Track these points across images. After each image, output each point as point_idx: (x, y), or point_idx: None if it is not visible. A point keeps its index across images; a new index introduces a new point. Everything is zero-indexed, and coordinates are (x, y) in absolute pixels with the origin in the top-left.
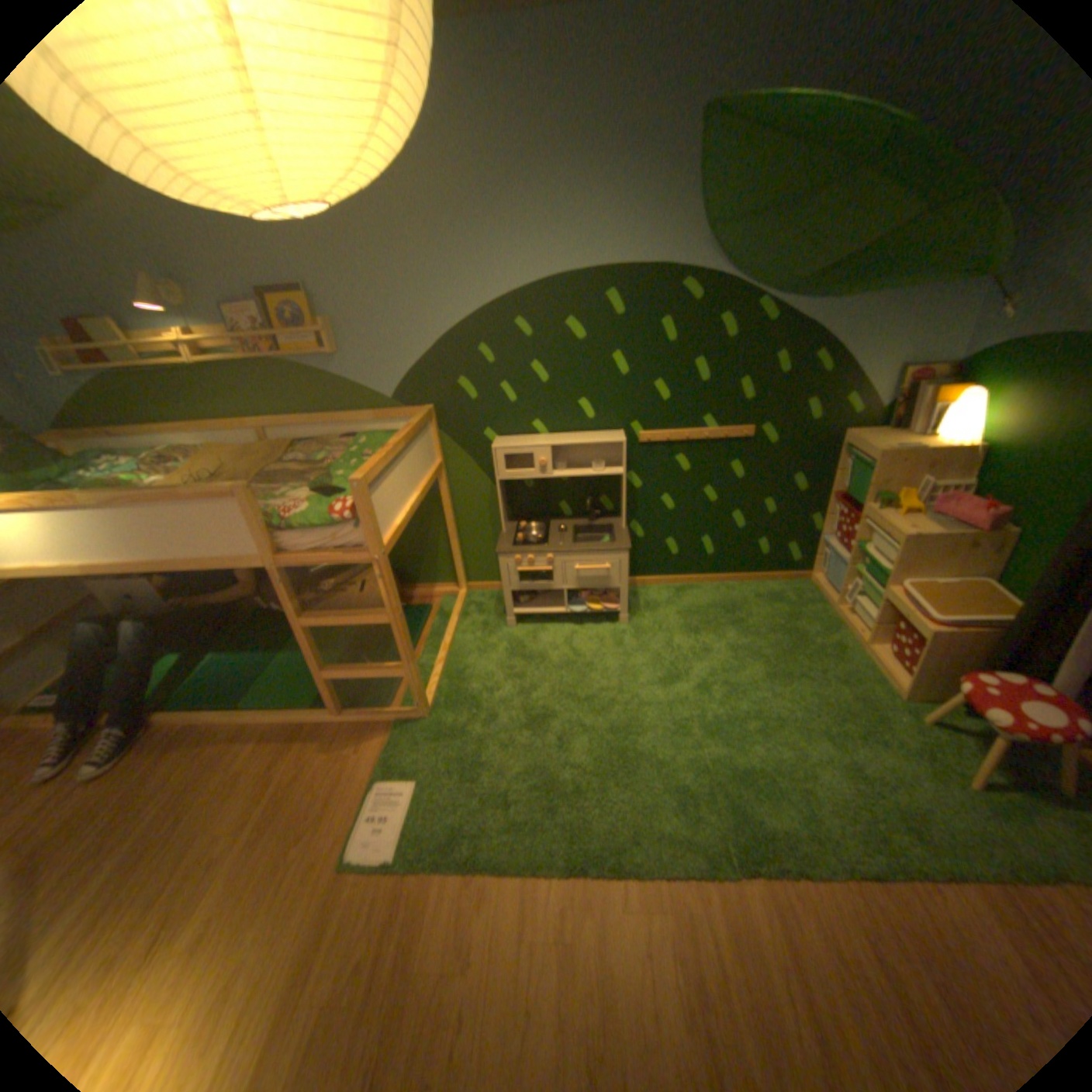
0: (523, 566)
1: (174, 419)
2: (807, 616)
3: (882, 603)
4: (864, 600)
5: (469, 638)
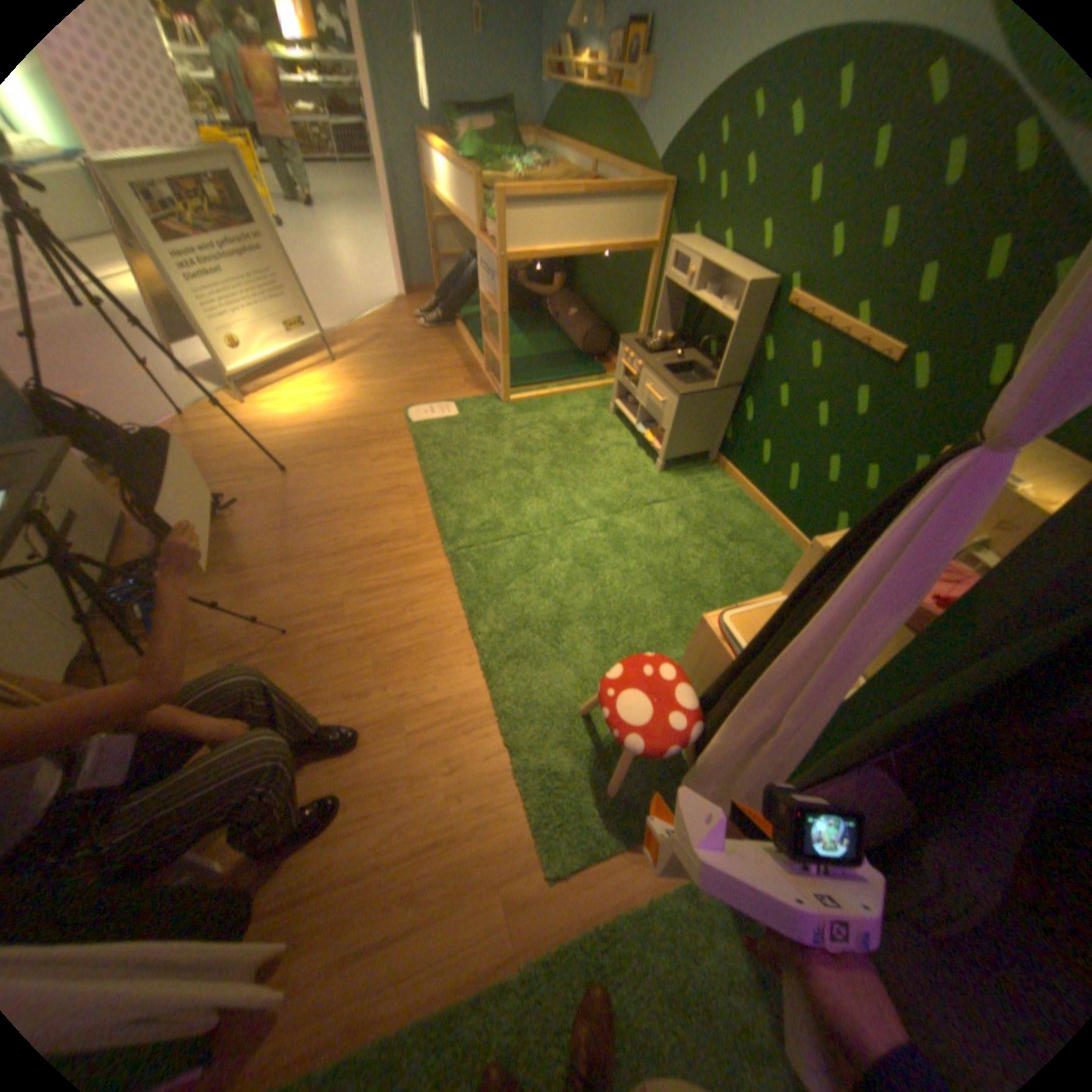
0: (625, 362)
1: (575, 139)
2: None
3: None
4: None
5: (584, 400)
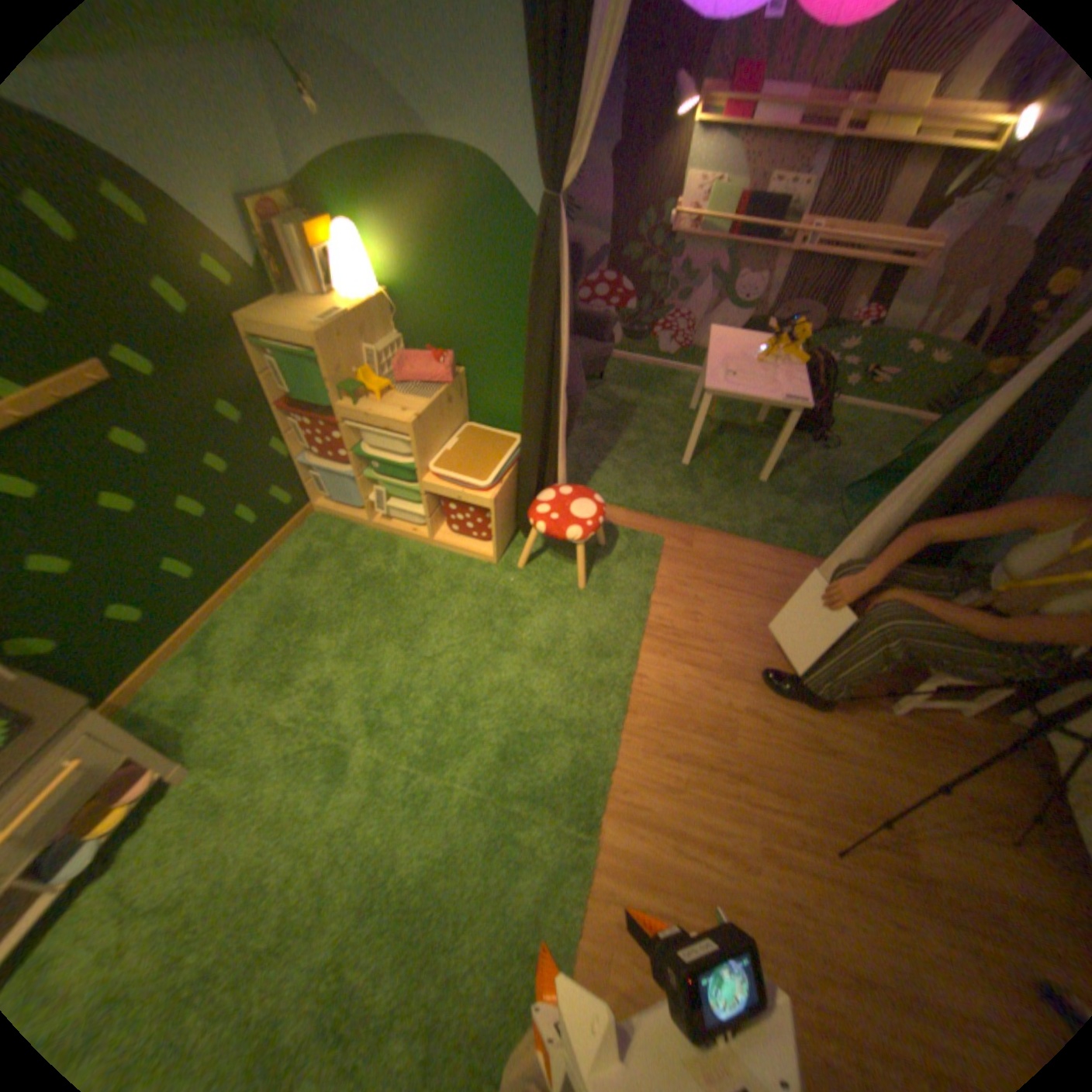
0: None
1: None
2: (358, 553)
3: (417, 495)
4: (393, 501)
5: None
